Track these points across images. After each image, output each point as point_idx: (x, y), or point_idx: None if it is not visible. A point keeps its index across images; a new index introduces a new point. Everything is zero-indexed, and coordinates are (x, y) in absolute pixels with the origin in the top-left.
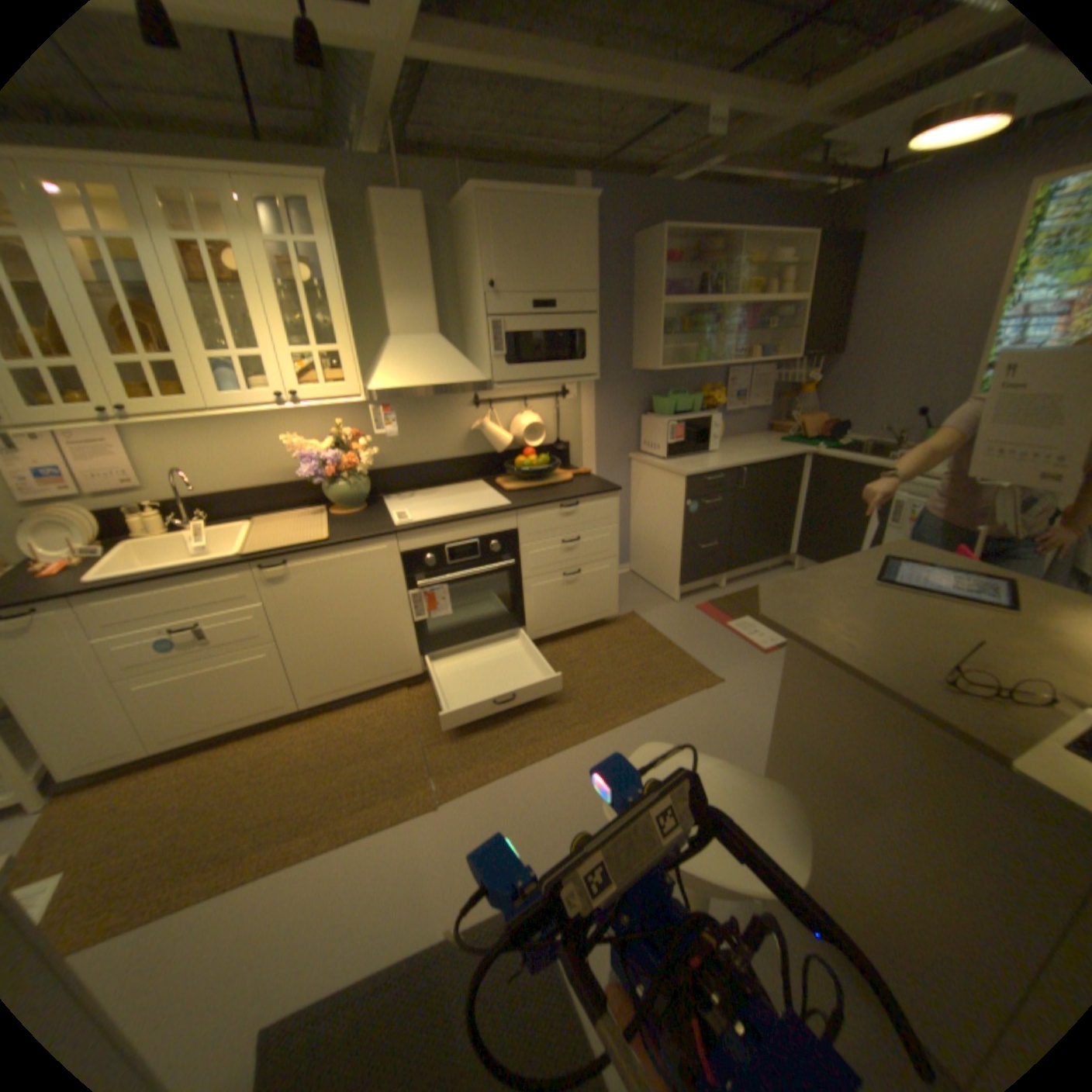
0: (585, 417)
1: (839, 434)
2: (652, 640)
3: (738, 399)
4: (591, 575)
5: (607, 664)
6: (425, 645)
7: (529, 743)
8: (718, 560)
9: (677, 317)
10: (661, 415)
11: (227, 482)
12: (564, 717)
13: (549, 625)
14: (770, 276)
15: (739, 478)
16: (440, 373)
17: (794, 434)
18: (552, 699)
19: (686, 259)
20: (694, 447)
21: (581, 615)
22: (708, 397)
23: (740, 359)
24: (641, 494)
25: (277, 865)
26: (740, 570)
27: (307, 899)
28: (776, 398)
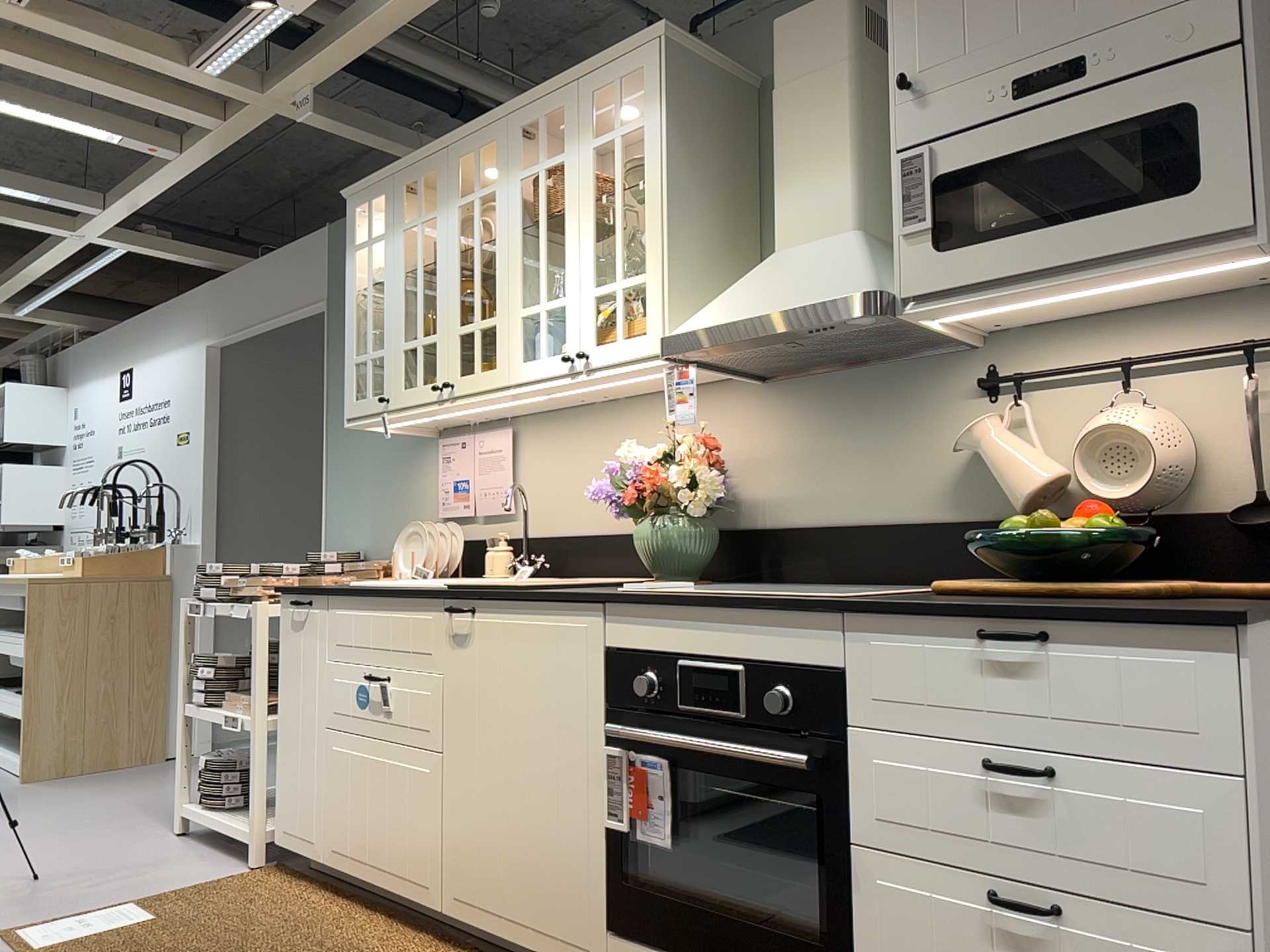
0: None
1: None
2: None
3: None
4: None
5: None
6: (618, 900)
7: None
8: None
9: None
10: None
11: (584, 518)
12: None
13: None
14: None
15: None
16: (791, 290)
17: None
18: None
19: None
20: None
21: None
22: None
23: None
24: None
25: None
26: None
27: None
28: None
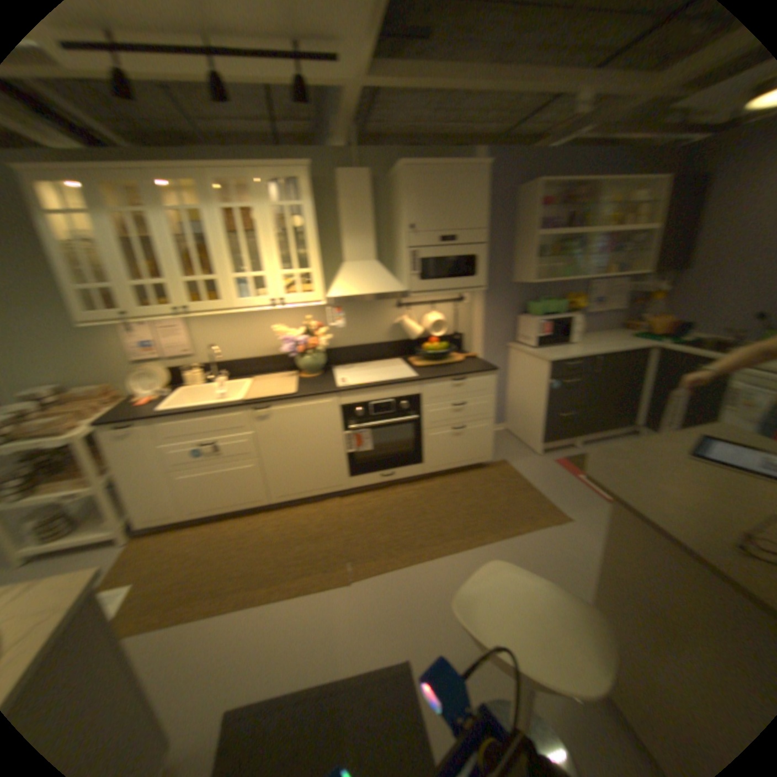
0: (474, 316)
1: (684, 332)
2: (517, 483)
3: (597, 303)
4: (471, 431)
5: (480, 497)
6: (350, 470)
7: (417, 548)
8: (574, 426)
9: (548, 244)
10: (532, 315)
11: (237, 354)
12: (444, 533)
13: (439, 464)
14: (625, 211)
15: (593, 364)
16: (371, 286)
17: (644, 331)
18: (436, 518)
19: (556, 202)
20: (558, 340)
21: (463, 459)
22: (571, 302)
23: (598, 273)
24: (515, 373)
25: (243, 607)
26: (593, 435)
27: (258, 634)
28: (629, 303)
